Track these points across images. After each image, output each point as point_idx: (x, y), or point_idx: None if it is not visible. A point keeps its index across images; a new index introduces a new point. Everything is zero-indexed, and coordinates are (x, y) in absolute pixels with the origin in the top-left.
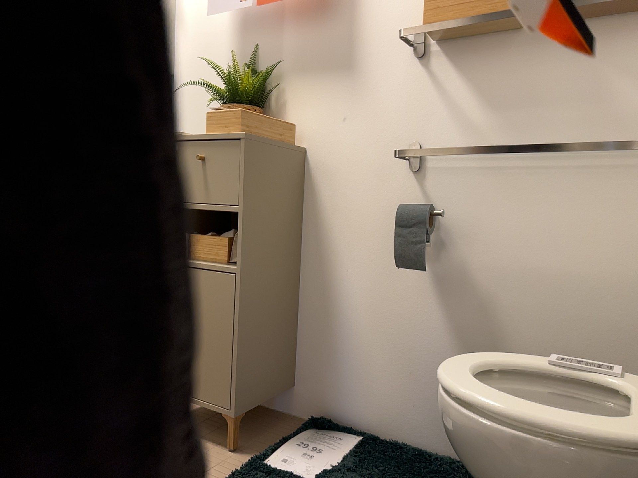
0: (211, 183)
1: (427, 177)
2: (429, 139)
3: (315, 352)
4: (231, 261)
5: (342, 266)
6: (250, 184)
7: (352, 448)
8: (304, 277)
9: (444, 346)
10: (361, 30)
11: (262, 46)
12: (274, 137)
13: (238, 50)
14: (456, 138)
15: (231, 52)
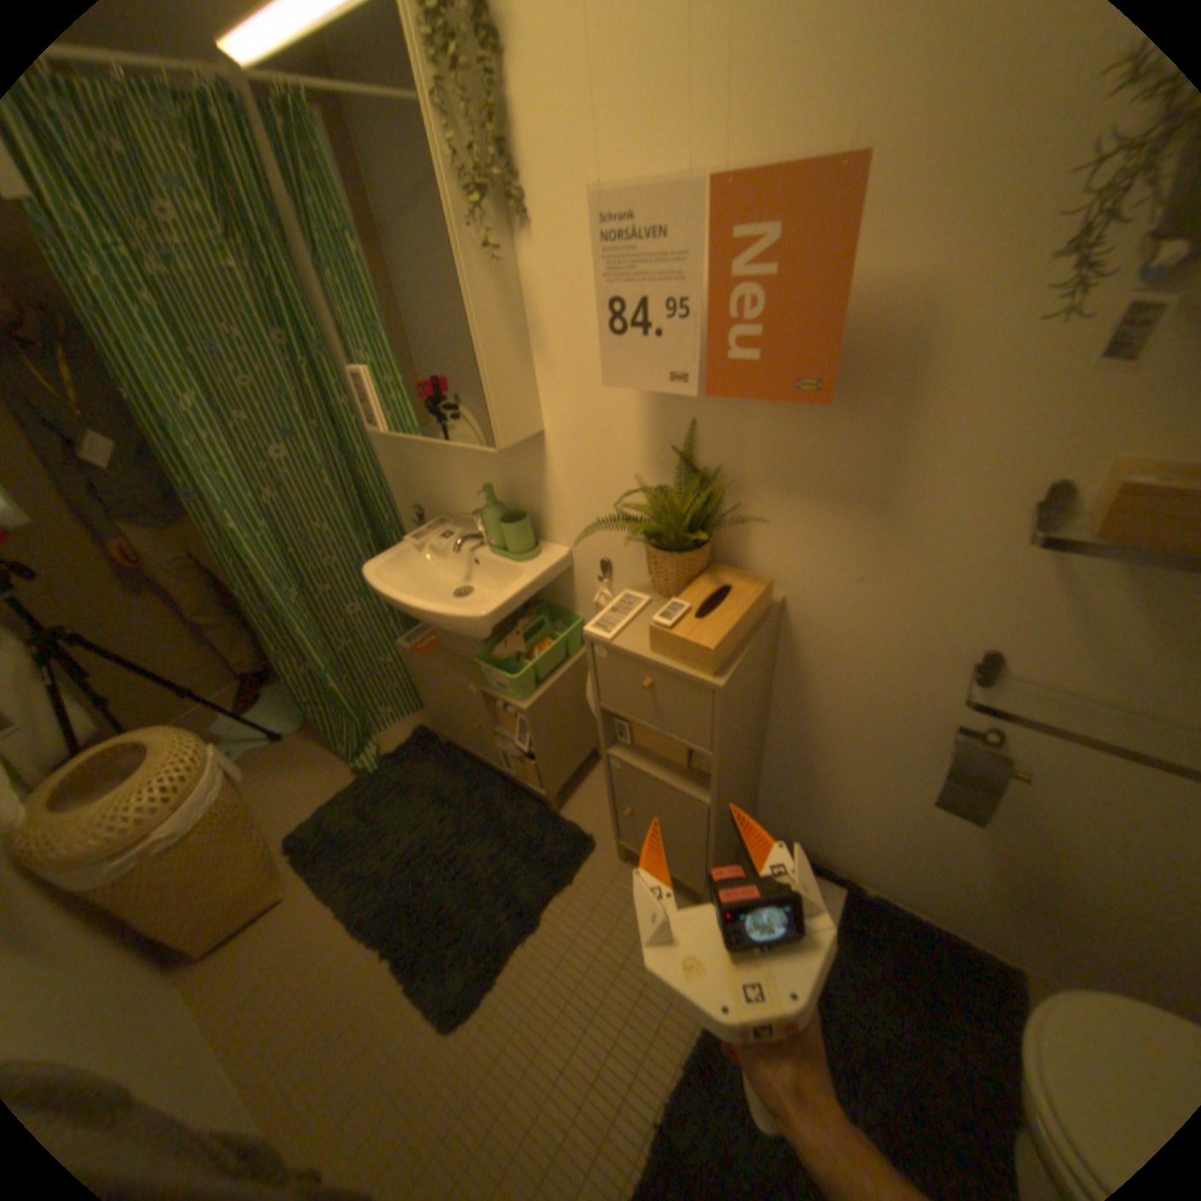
0: (669, 713)
1: (1006, 698)
2: (1027, 654)
3: (787, 798)
4: (695, 768)
5: (834, 742)
6: (729, 725)
7: (842, 918)
8: (774, 732)
9: (975, 857)
10: (924, 445)
11: (707, 425)
12: (751, 631)
13: (659, 421)
14: (1083, 668)
15: (644, 419)
